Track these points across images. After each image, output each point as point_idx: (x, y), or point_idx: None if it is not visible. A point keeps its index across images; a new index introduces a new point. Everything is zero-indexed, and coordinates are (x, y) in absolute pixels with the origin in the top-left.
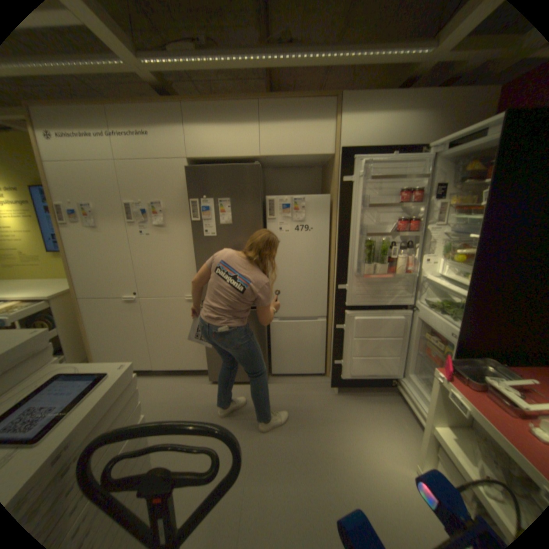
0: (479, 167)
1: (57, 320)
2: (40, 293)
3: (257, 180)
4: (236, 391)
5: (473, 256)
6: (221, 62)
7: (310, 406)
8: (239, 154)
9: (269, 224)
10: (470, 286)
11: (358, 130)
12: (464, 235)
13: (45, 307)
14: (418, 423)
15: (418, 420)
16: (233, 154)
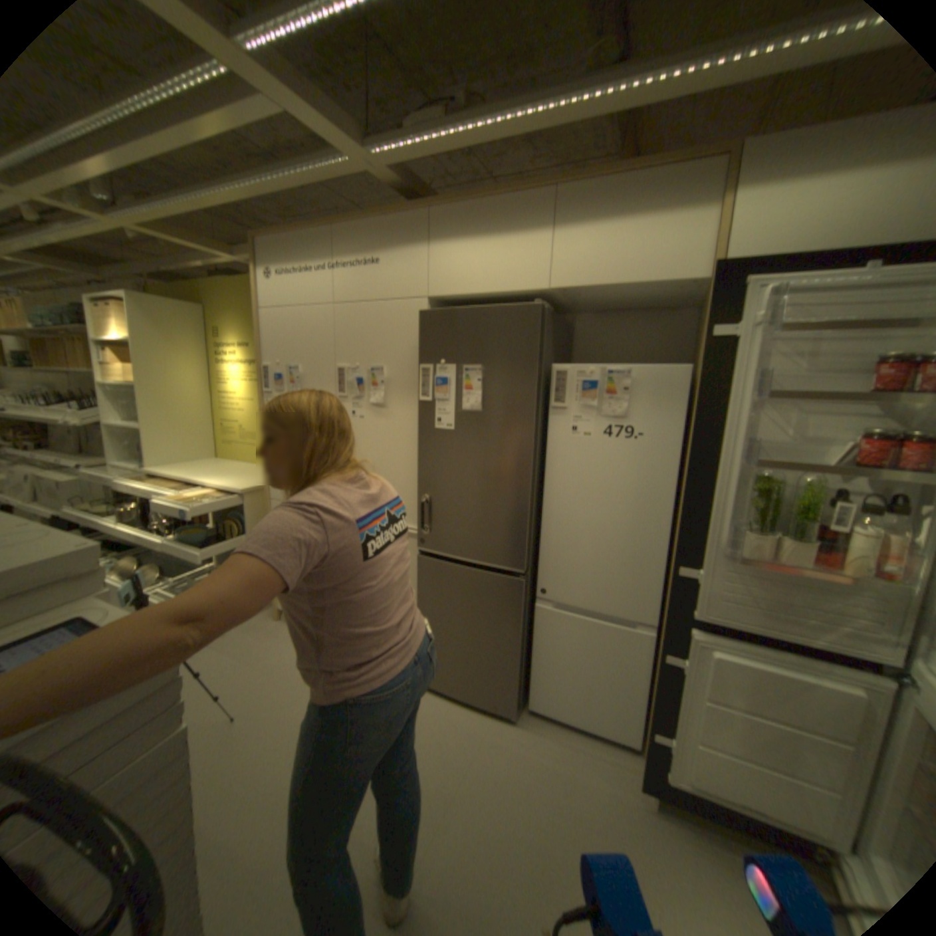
0: None
1: (249, 524)
2: (238, 484)
3: (535, 333)
4: (454, 719)
5: None
6: (485, 128)
7: (584, 815)
8: (512, 287)
9: (553, 418)
10: None
11: (777, 220)
12: None
13: (236, 504)
14: None
15: None
16: (501, 288)
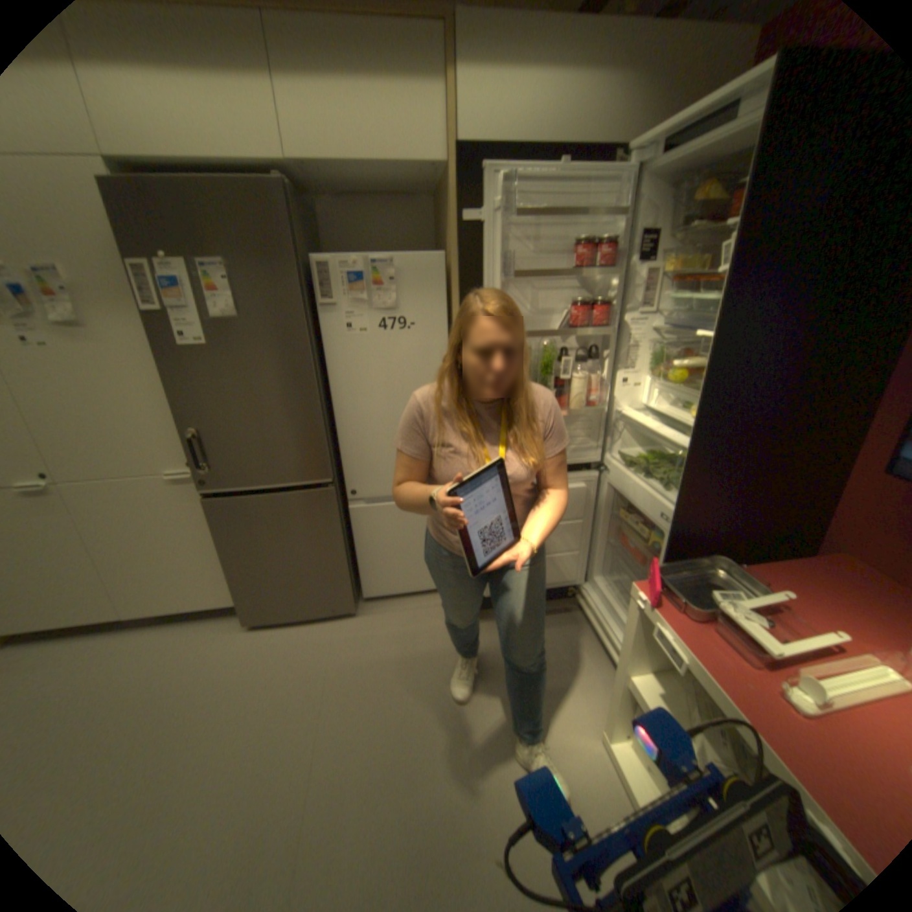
0: (716, 195)
1: None
2: None
3: (282, 215)
4: (295, 639)
5: (699, 372)
6: None
7: (431, 650)
8: (235, 152)
9: (324, 316)
10: (693, 431)
11: (492, 107)
12: (686, 333)
13: None
14: (607, 654)
15: (607, 652)
16: (219, 152)
